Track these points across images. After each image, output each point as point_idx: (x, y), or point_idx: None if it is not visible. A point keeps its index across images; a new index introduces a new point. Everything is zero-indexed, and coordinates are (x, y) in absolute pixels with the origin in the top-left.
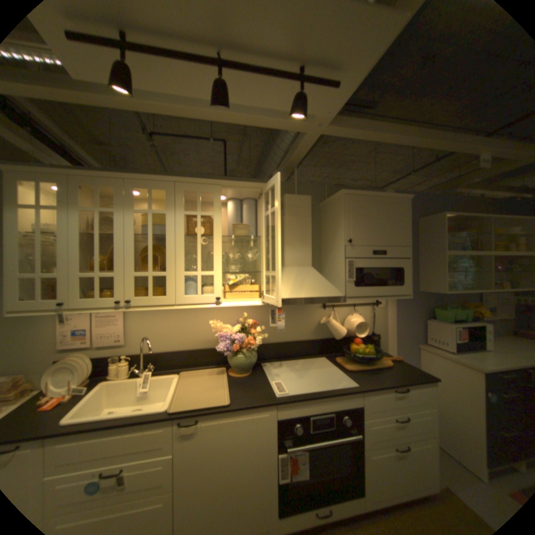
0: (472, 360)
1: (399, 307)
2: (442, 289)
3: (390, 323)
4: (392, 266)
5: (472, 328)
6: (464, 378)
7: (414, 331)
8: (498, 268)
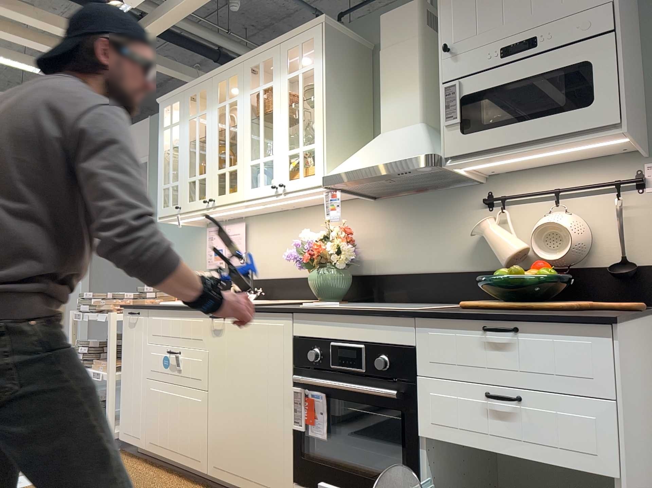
0: None
1: None
2: None
3: None
4: (551, 68)
5: None
6: None
7: None
8: None
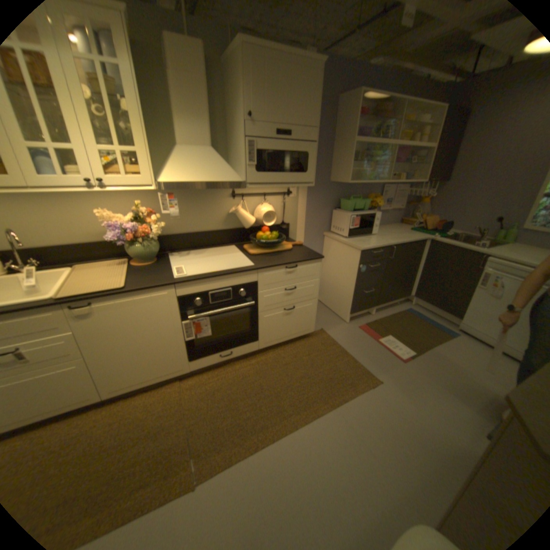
0: (357, 241)
1: (309, 198)
2: (346, 178)
3: (300, 213)
4: (296, 150)
5: (364, 215)
6: (348, 256)
7: (321, 220)
8: (404, 159)
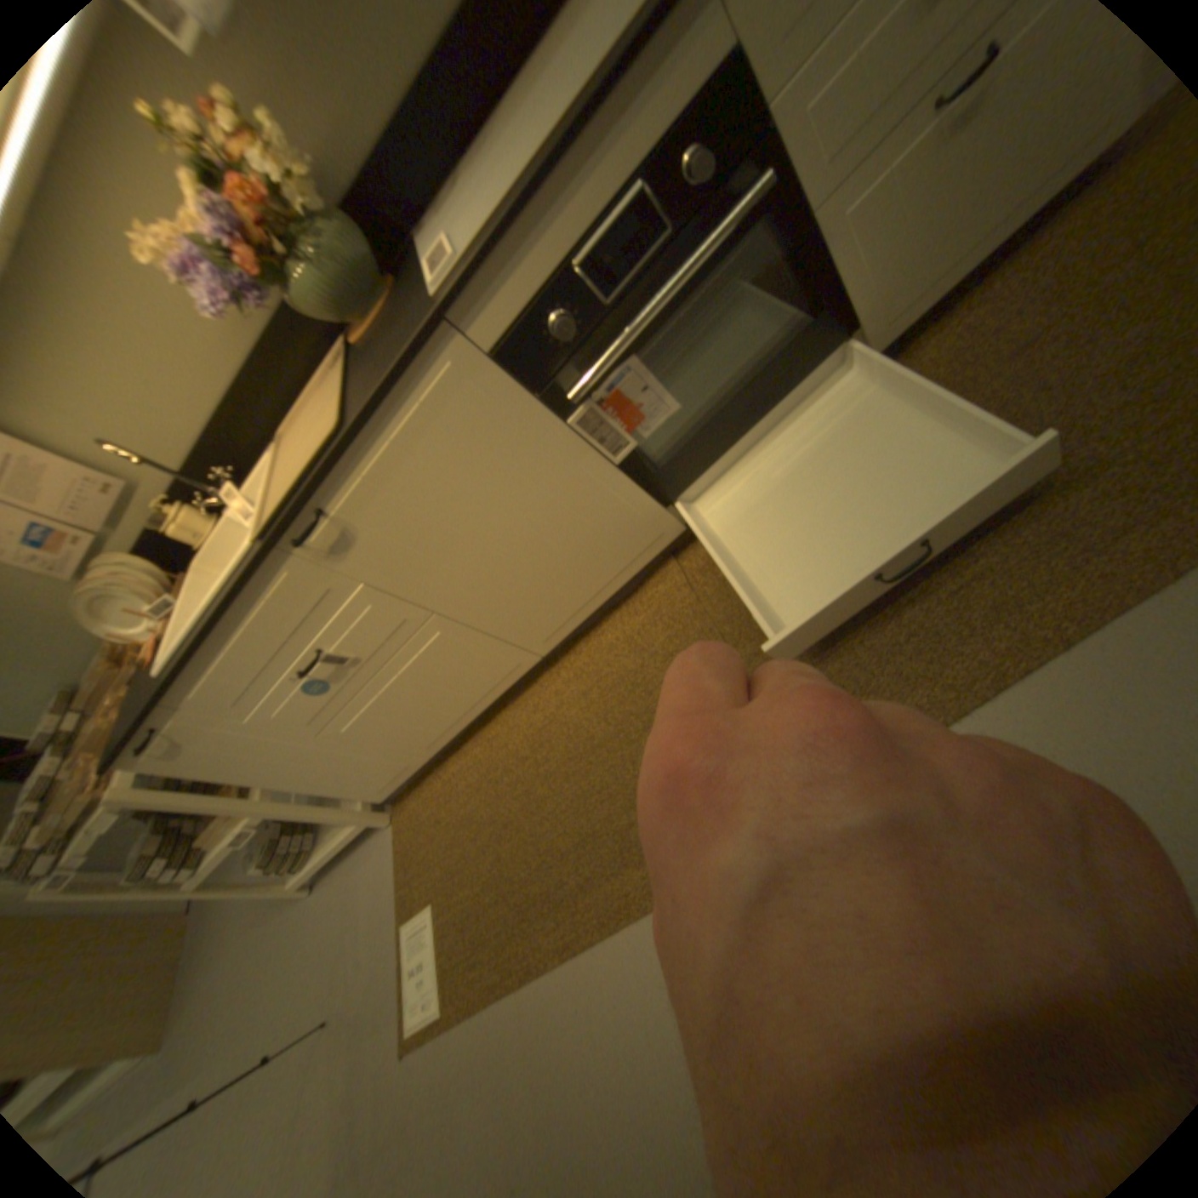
0: None
1: None
2: None
3: None
4: None
5: None
6: None
7: None
8: None
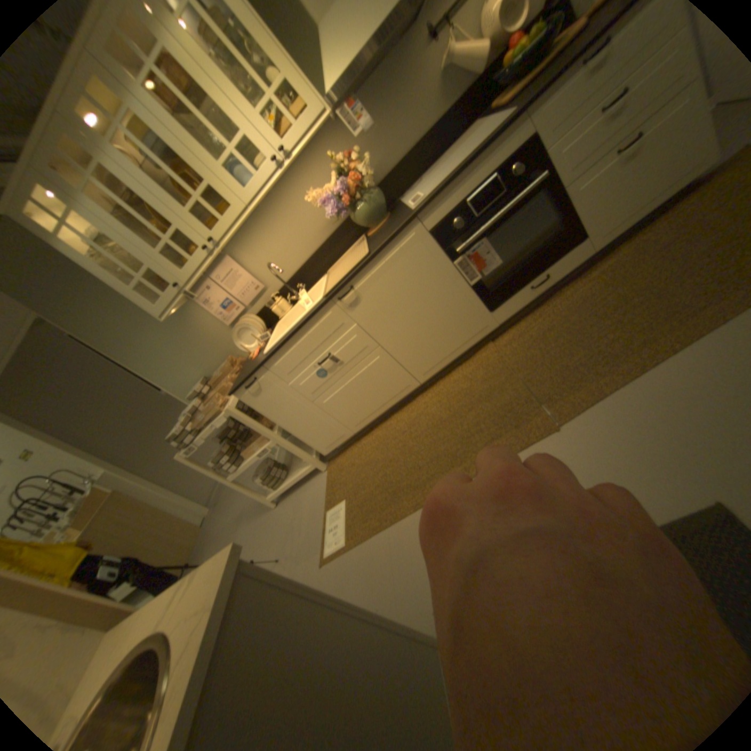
0: None
1: None
2: None
3: None
4: None
5: None
6: None
7: None
8: None
